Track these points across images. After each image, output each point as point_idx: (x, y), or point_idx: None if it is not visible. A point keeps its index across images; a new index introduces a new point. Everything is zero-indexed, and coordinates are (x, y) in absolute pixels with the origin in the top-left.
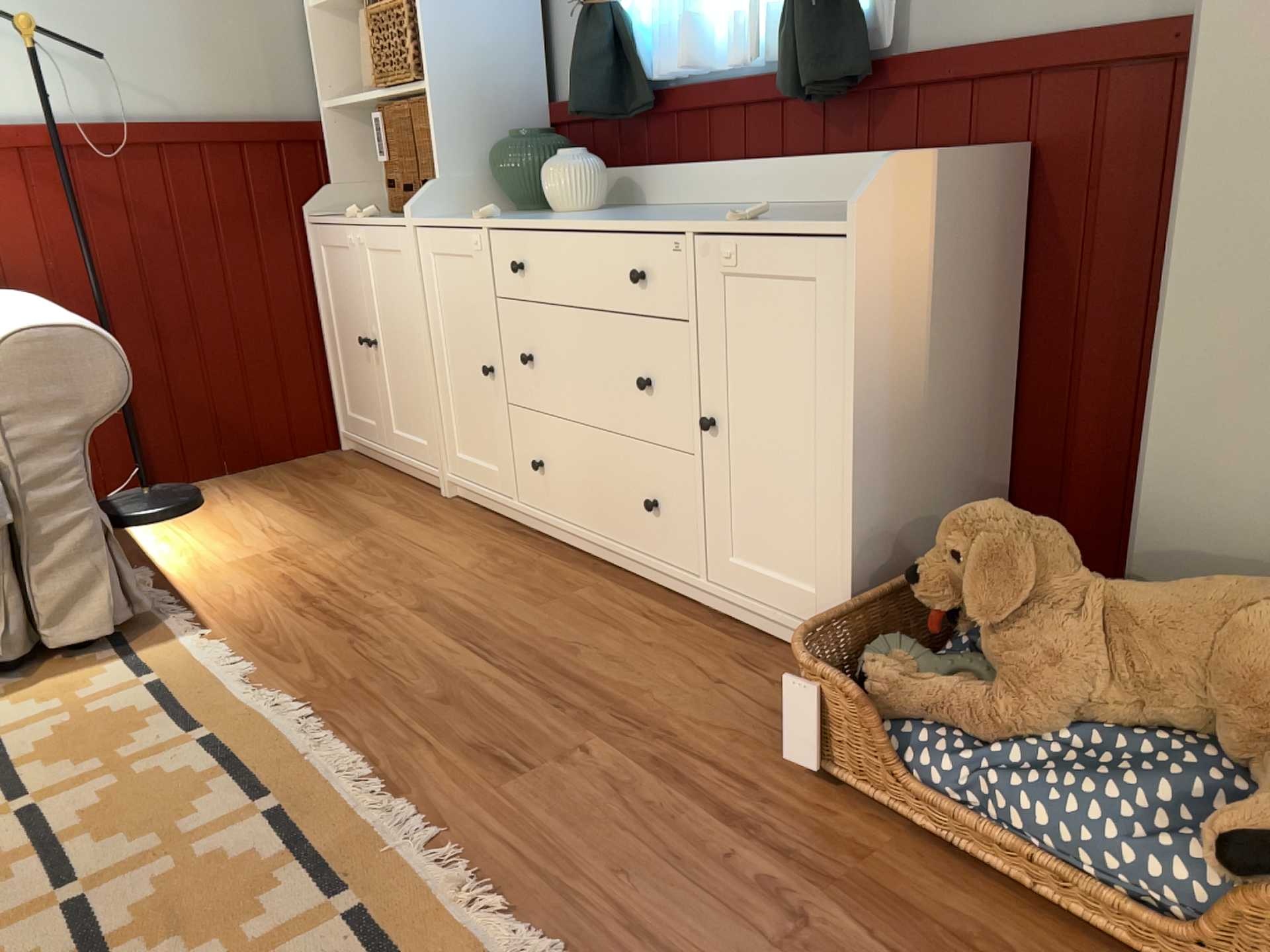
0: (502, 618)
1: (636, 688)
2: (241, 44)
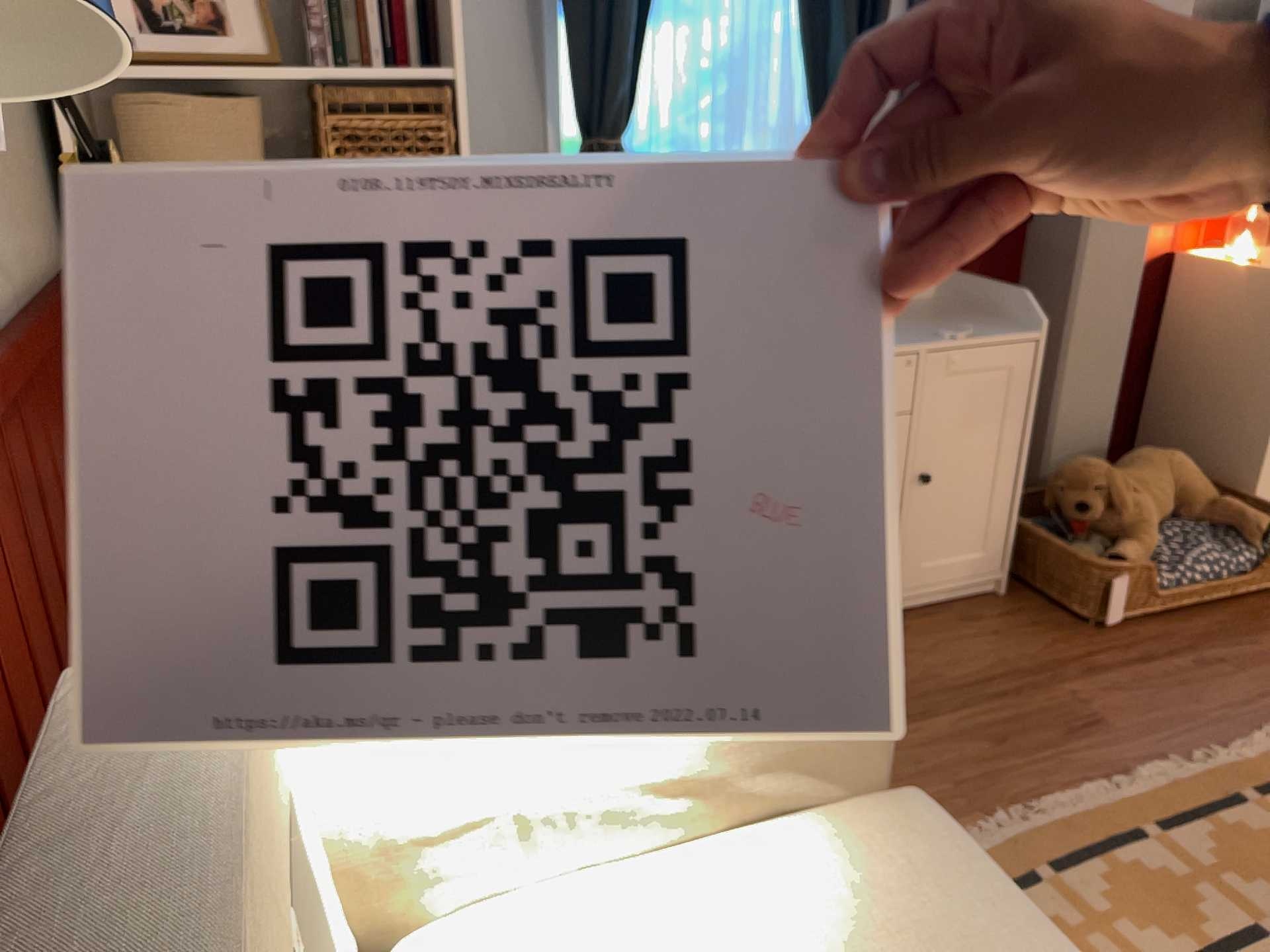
0: None
1: (997, 662)
2: (8, 141)
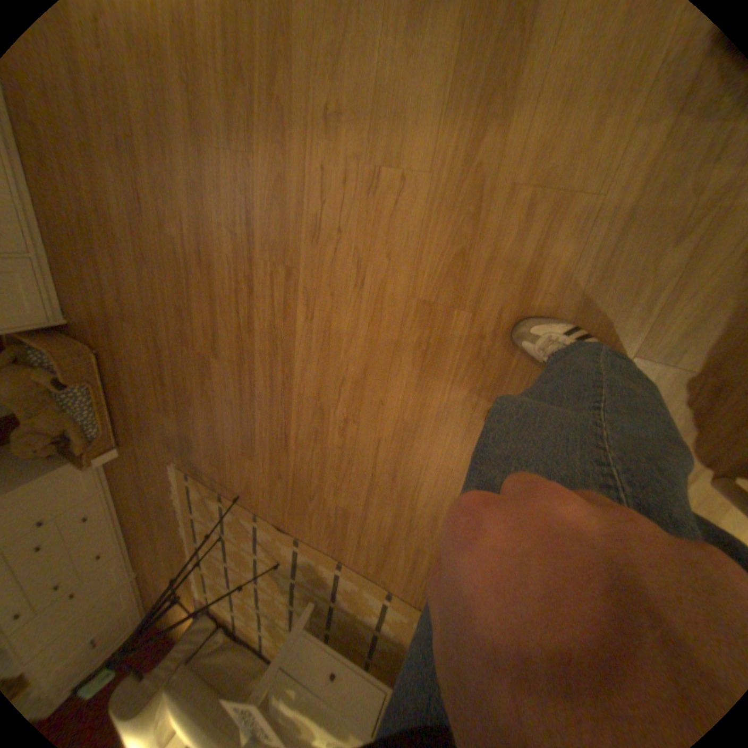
0: (138, 531)
1: (127, 491)
2: None
